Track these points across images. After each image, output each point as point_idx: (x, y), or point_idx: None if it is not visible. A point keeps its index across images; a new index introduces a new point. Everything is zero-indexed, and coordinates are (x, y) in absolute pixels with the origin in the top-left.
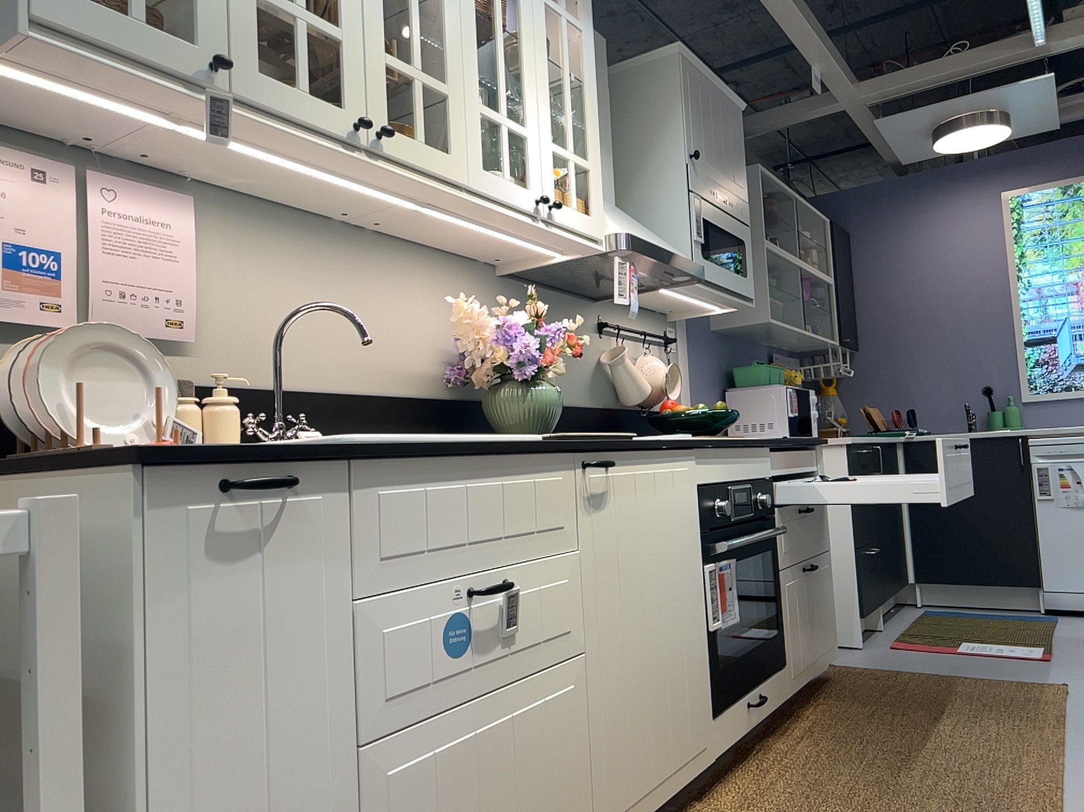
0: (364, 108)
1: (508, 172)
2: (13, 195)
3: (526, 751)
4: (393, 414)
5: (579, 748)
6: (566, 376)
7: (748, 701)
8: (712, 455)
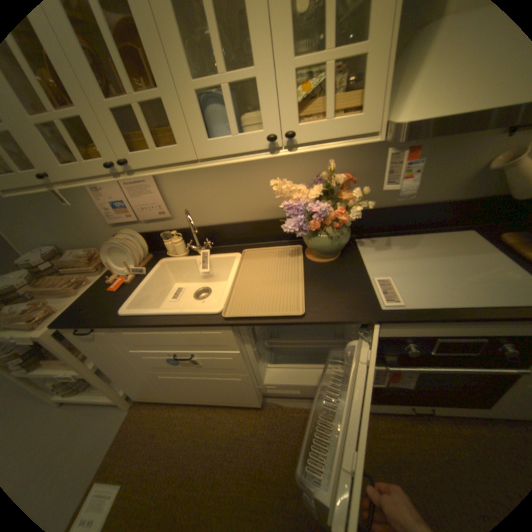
0: (111, 150)
1: (234, 128)
2: (103, 188)
3: (216, 385)
4: (265, 228)
5: (248, 390)
6: (430, 183)
7: (413, 409)
8: (412, 325)
